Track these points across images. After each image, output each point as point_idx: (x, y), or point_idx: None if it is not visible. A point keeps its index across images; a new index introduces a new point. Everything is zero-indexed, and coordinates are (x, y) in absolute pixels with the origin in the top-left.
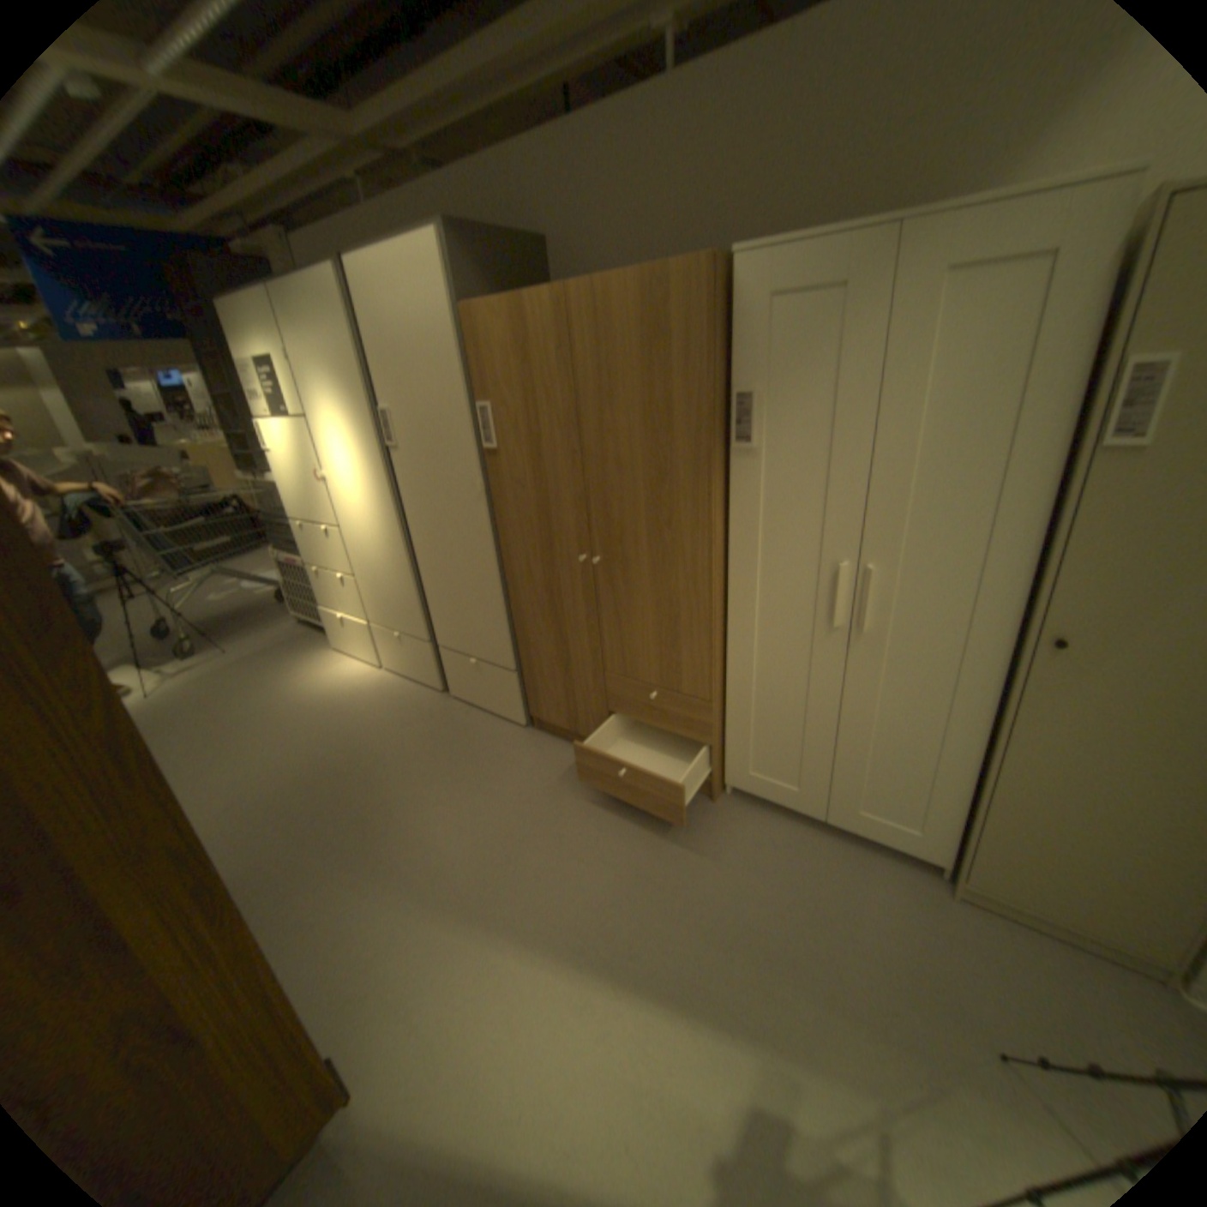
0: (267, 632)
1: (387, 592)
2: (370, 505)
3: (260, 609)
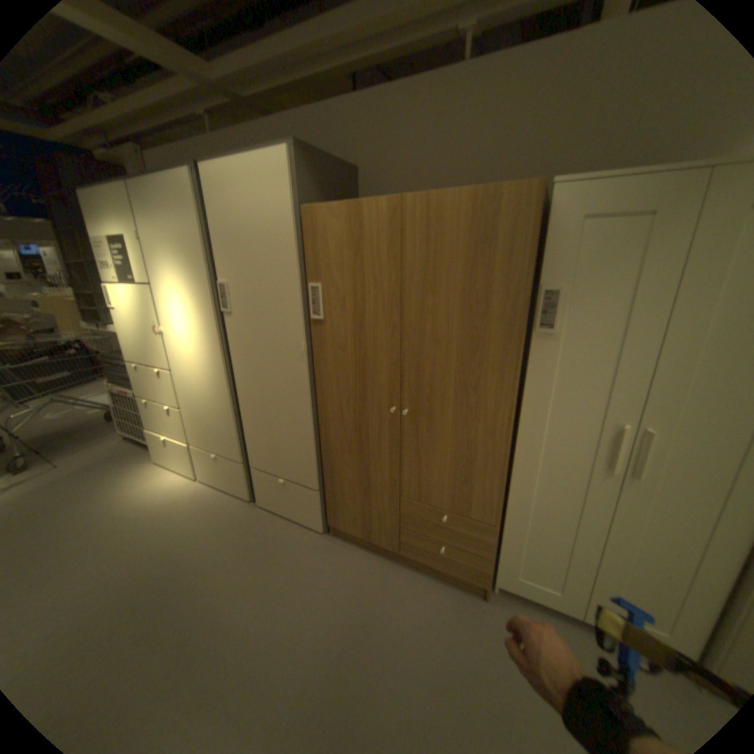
0: (96, 446)
1: (208, 422)
2: (200, 354)
3: (90, 426)
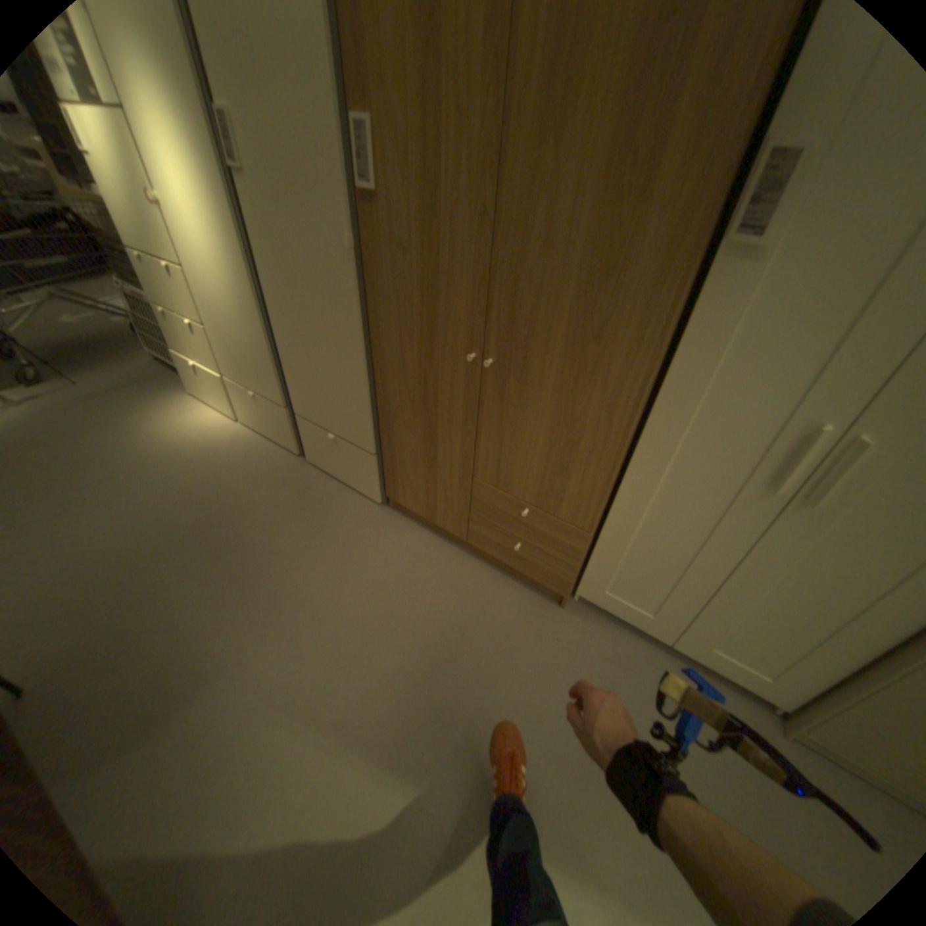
0: (122, 365)
1: (239, 348)
2: (214, 244)
3: (116, 339)
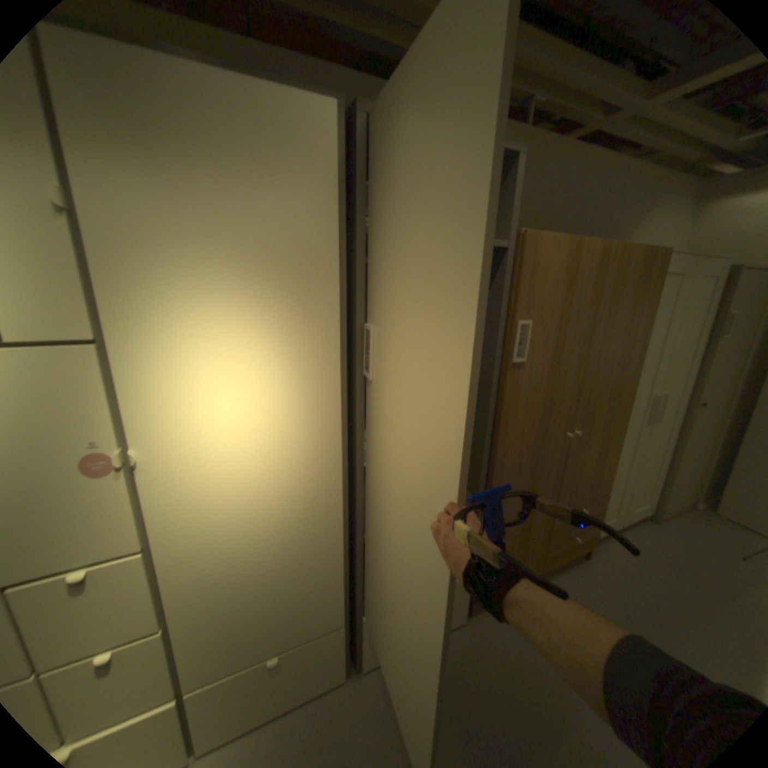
0: None
1: (267, 602)
2: (278, 472)
3: None
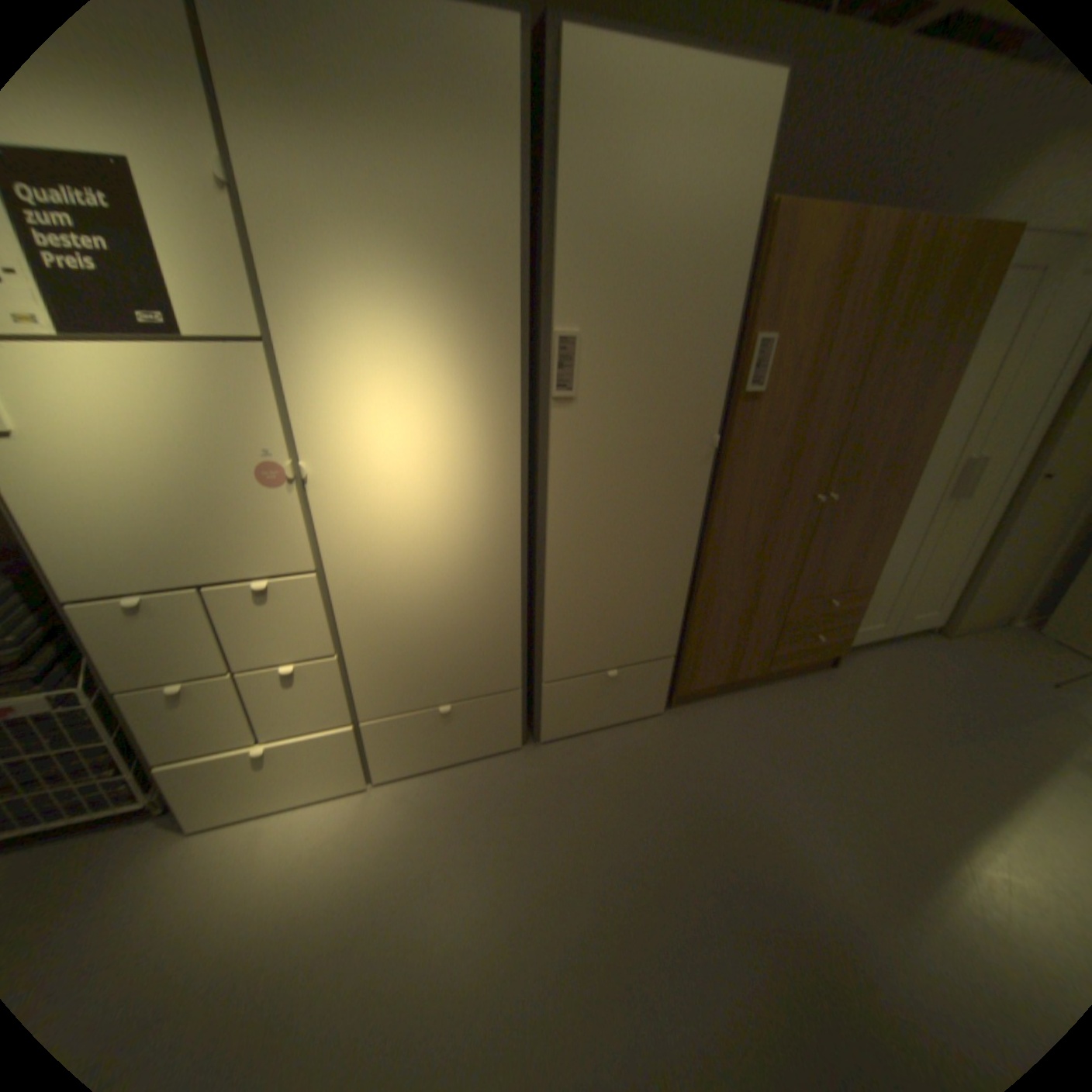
0: None
1: (439, 647)
2: (449, 506)
3: None
